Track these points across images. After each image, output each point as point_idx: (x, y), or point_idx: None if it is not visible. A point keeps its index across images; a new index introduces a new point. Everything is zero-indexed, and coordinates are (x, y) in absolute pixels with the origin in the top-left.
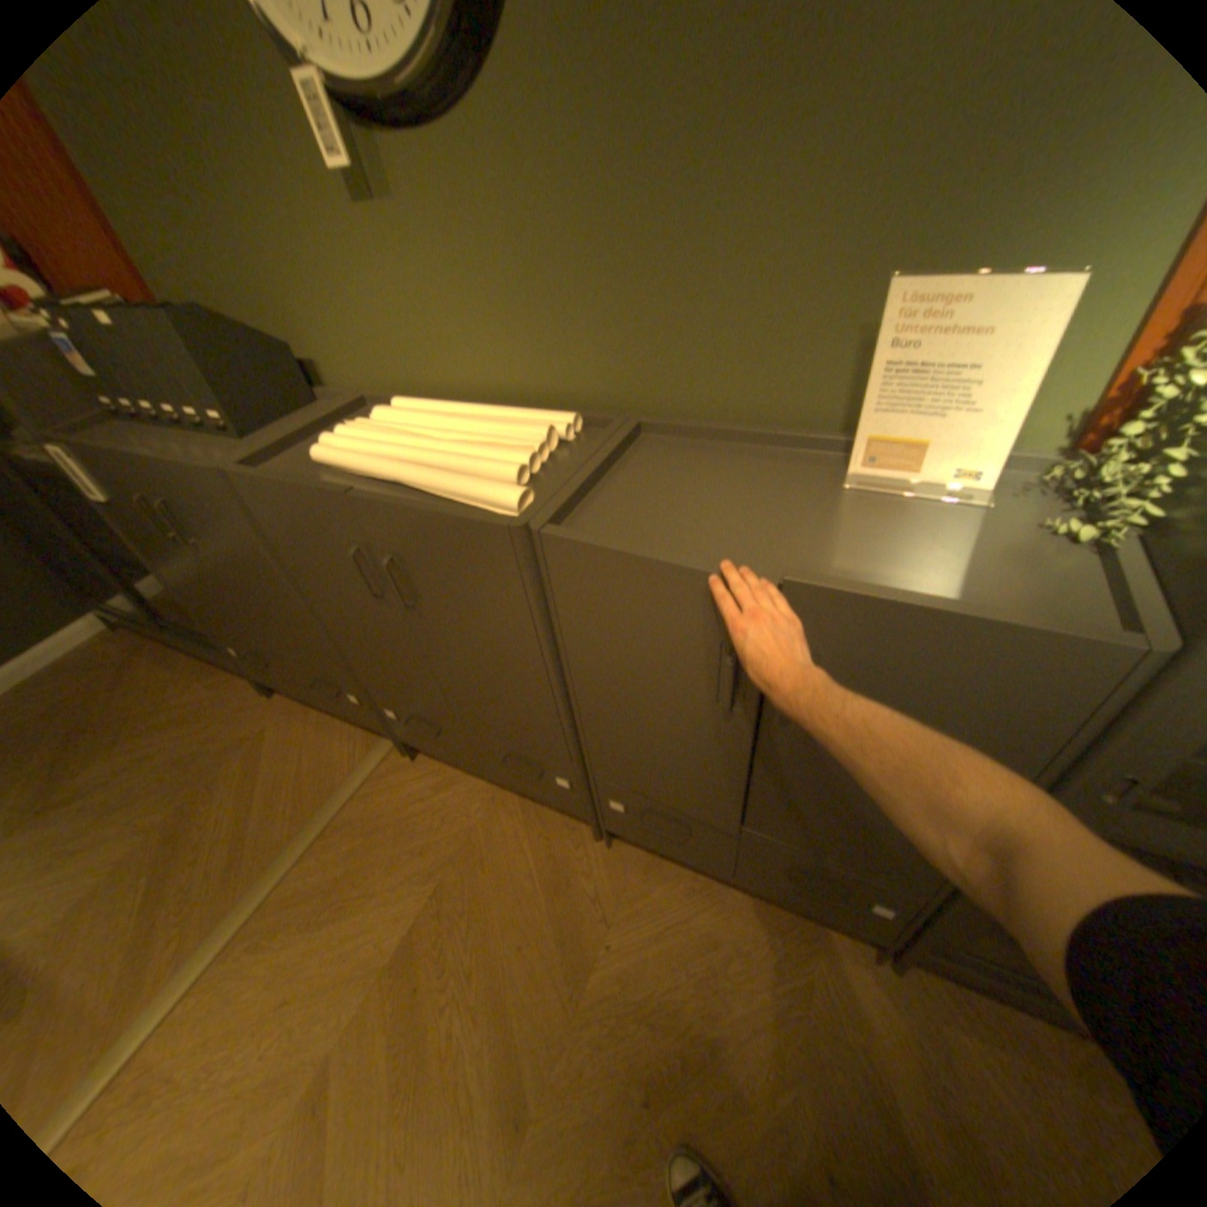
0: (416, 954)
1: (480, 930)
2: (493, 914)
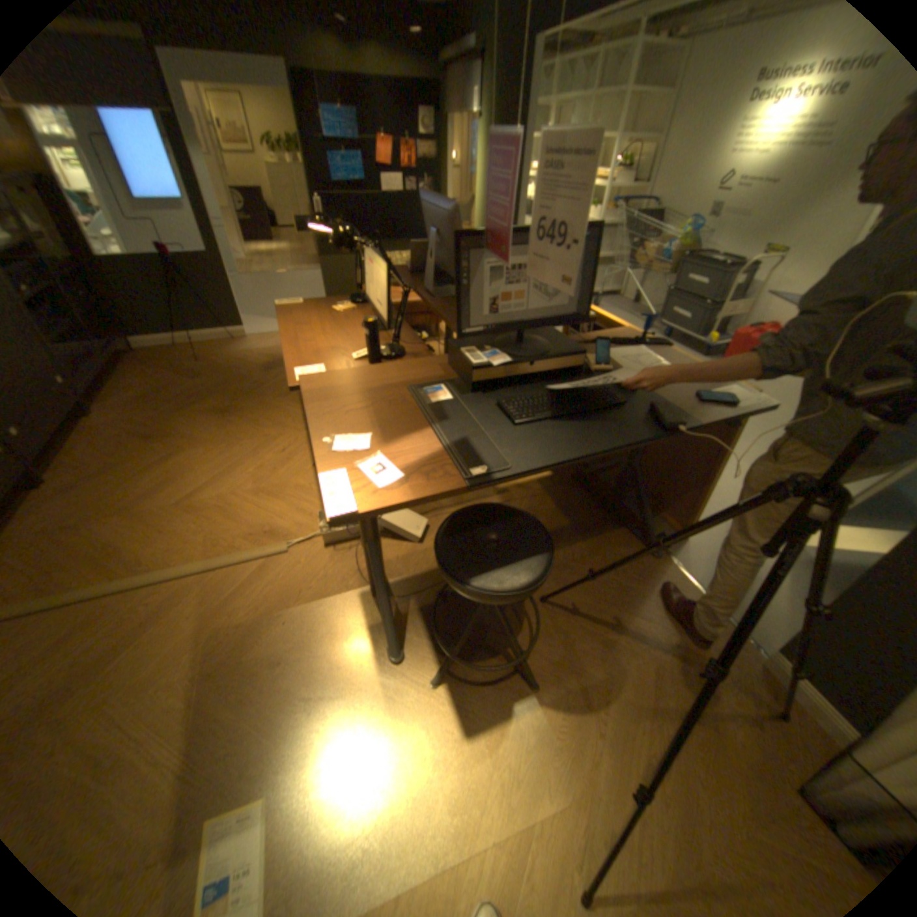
0: (119, 508)
1: (101, 498)
2: (92, 498)
